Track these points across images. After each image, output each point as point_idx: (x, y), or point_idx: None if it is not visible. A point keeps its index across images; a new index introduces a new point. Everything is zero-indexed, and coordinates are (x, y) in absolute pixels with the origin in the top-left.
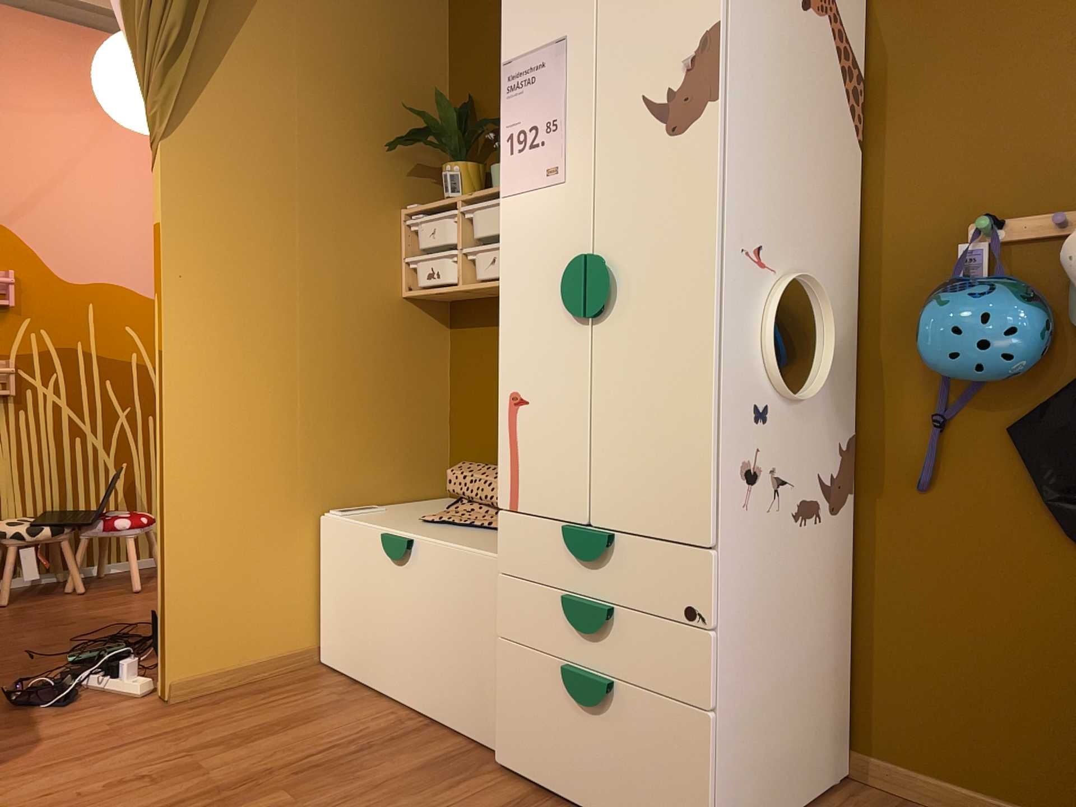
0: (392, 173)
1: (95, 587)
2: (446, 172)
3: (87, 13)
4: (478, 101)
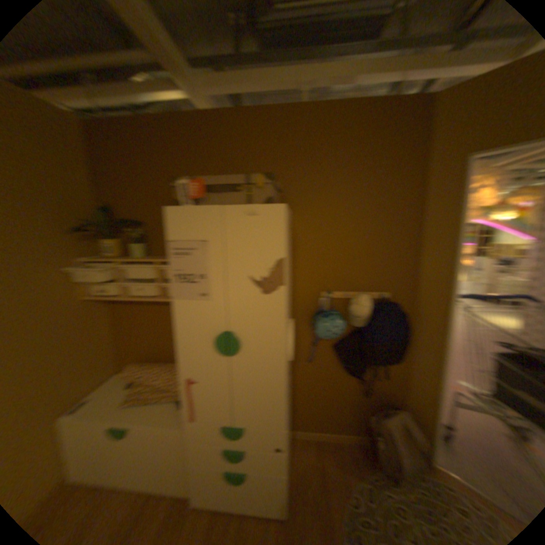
0: (62, 242)
1: None
2: (99, 244)
3: None
4: (108, 205)
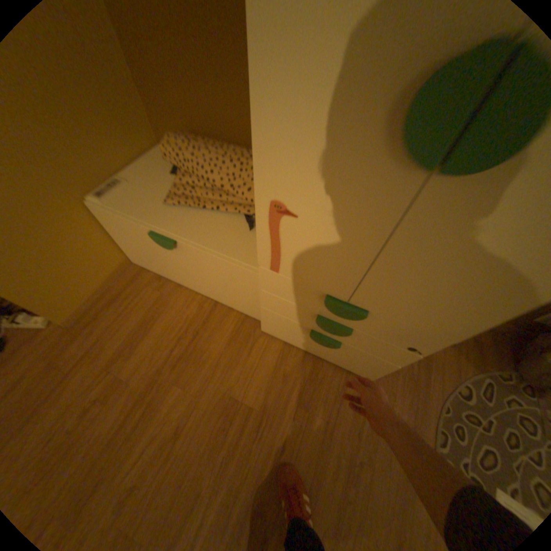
0: None
1: None
2: None
3: None
4: None
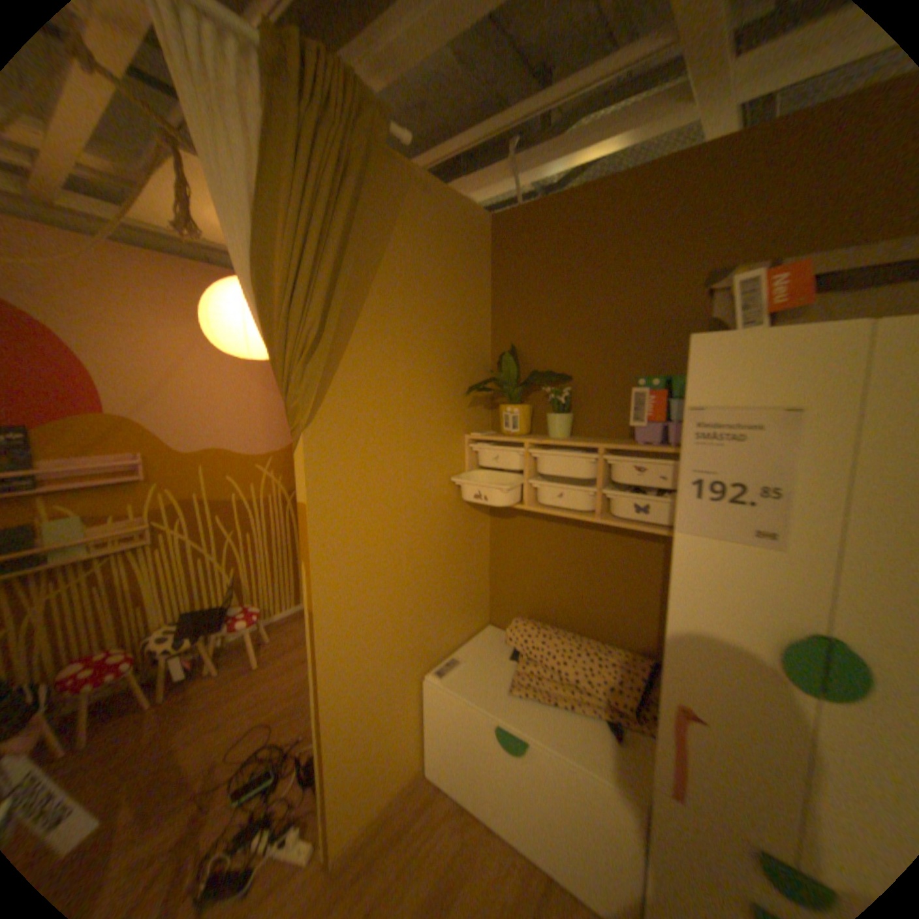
0: (459, 408)
1: (222, 665)
2: (506, 412)
3: (173, 242)
4: (520, 349)
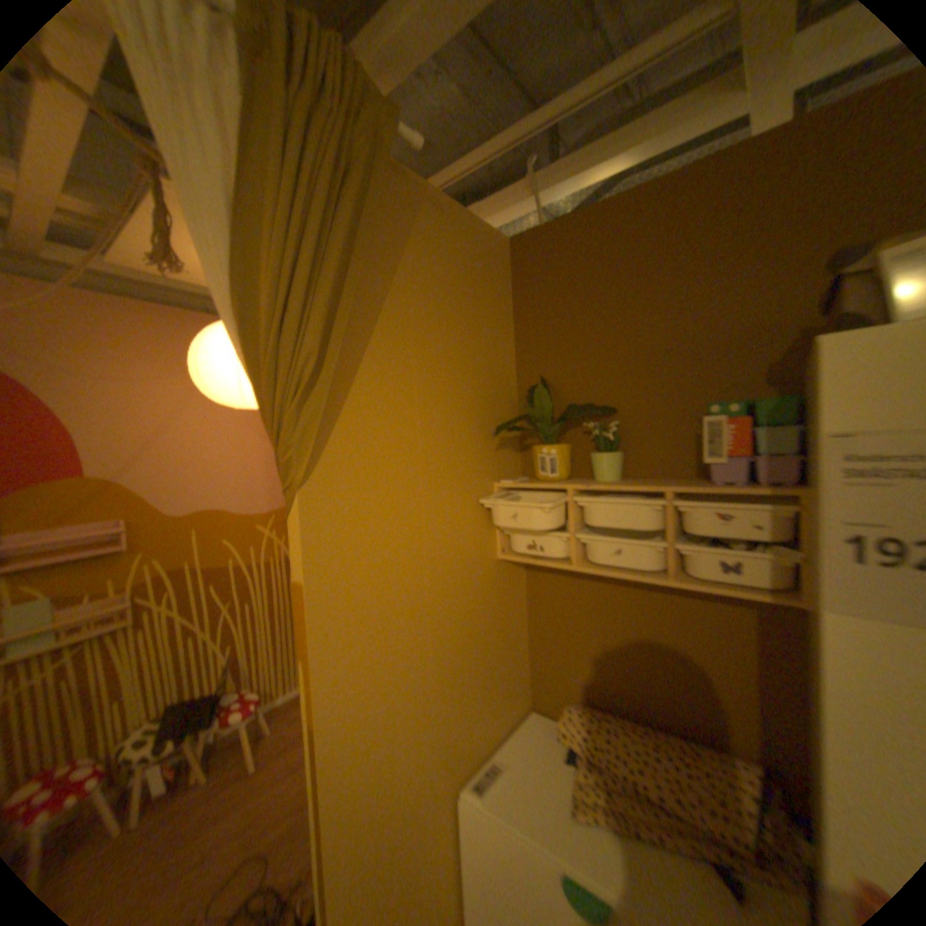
0: (485, 451)
1: (213, 767)
2: (542, 454)
3: (169, 292)
4: (551, 381)
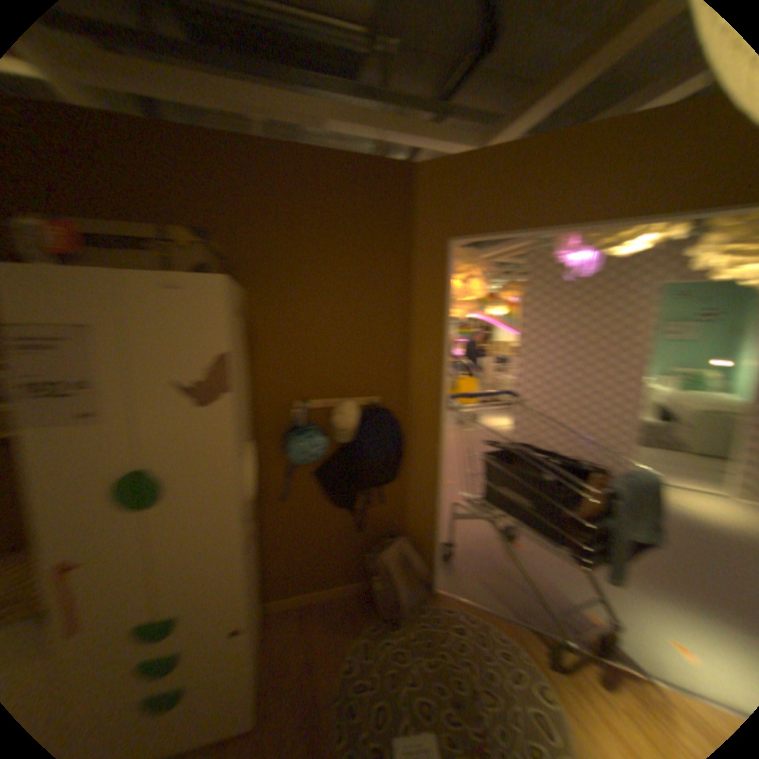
0: None
1: None
2: None
3: None
4: None
